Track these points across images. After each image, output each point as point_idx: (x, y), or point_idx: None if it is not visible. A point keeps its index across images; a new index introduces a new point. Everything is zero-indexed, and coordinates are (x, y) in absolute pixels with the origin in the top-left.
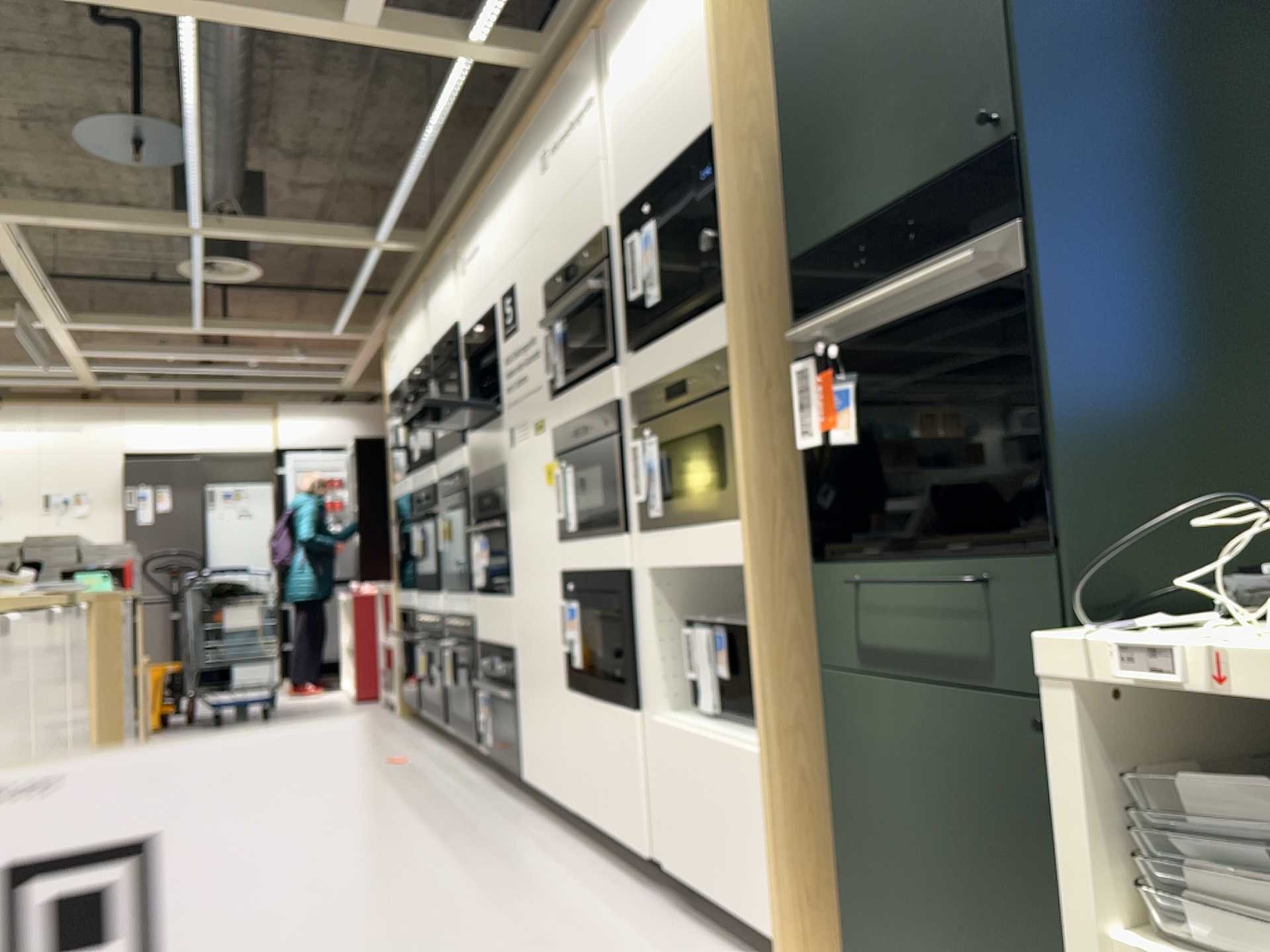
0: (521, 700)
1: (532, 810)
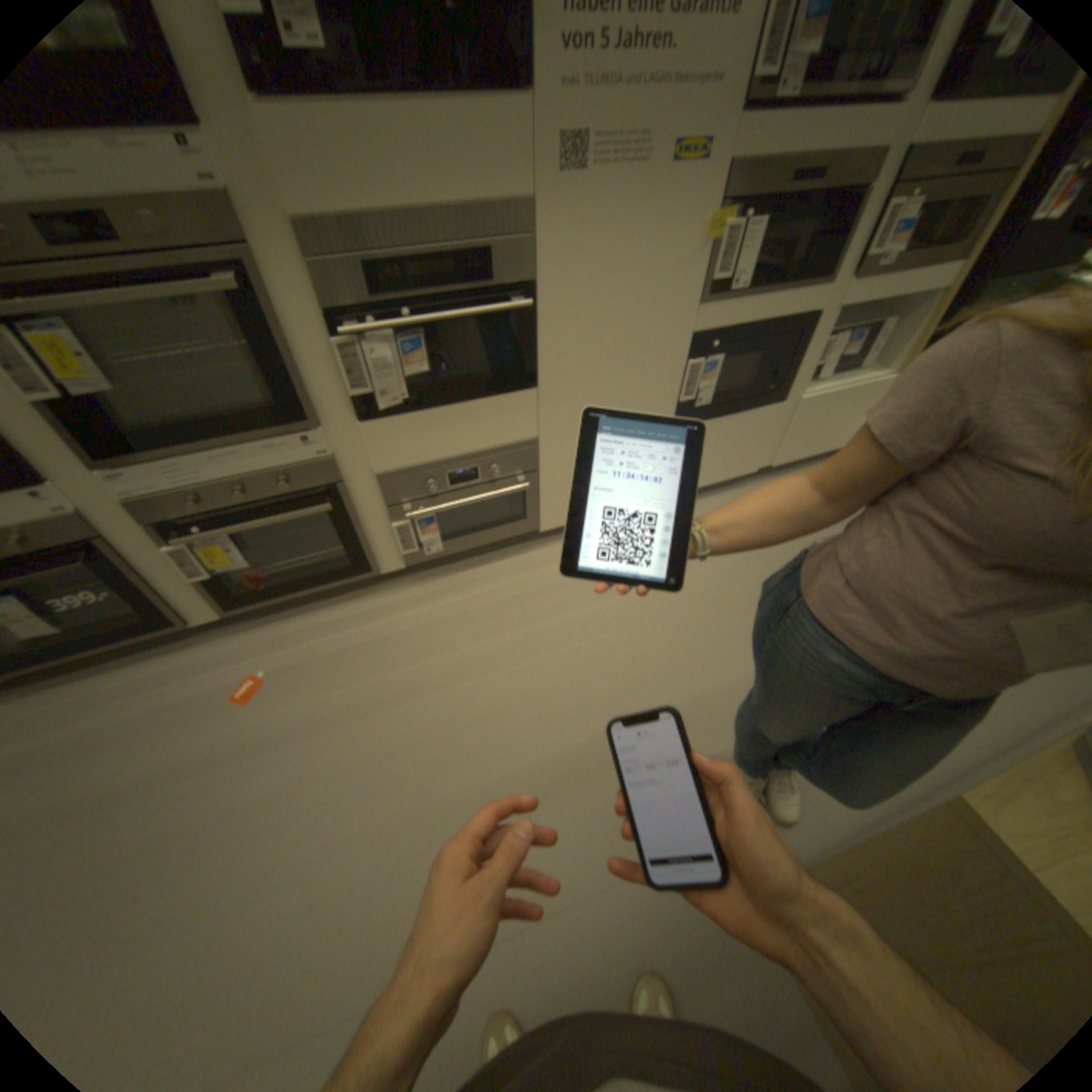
0: (547, 475)
1: (554, 541)
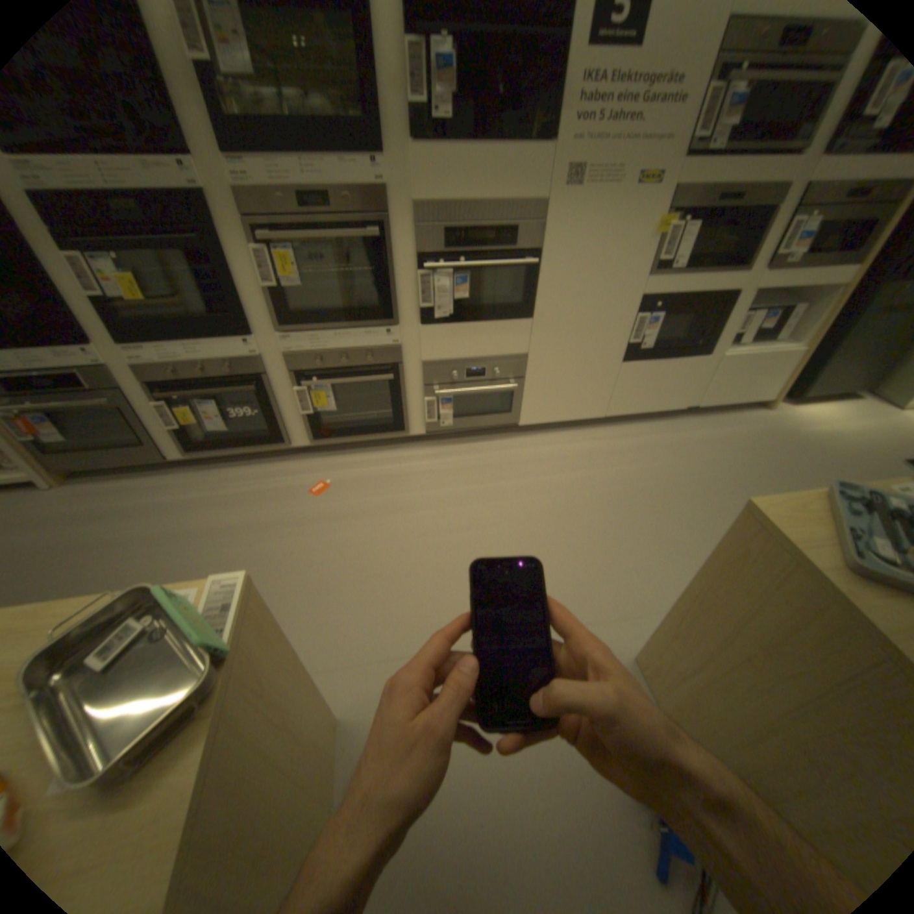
0: (529, 384)
1: (527, 436)
